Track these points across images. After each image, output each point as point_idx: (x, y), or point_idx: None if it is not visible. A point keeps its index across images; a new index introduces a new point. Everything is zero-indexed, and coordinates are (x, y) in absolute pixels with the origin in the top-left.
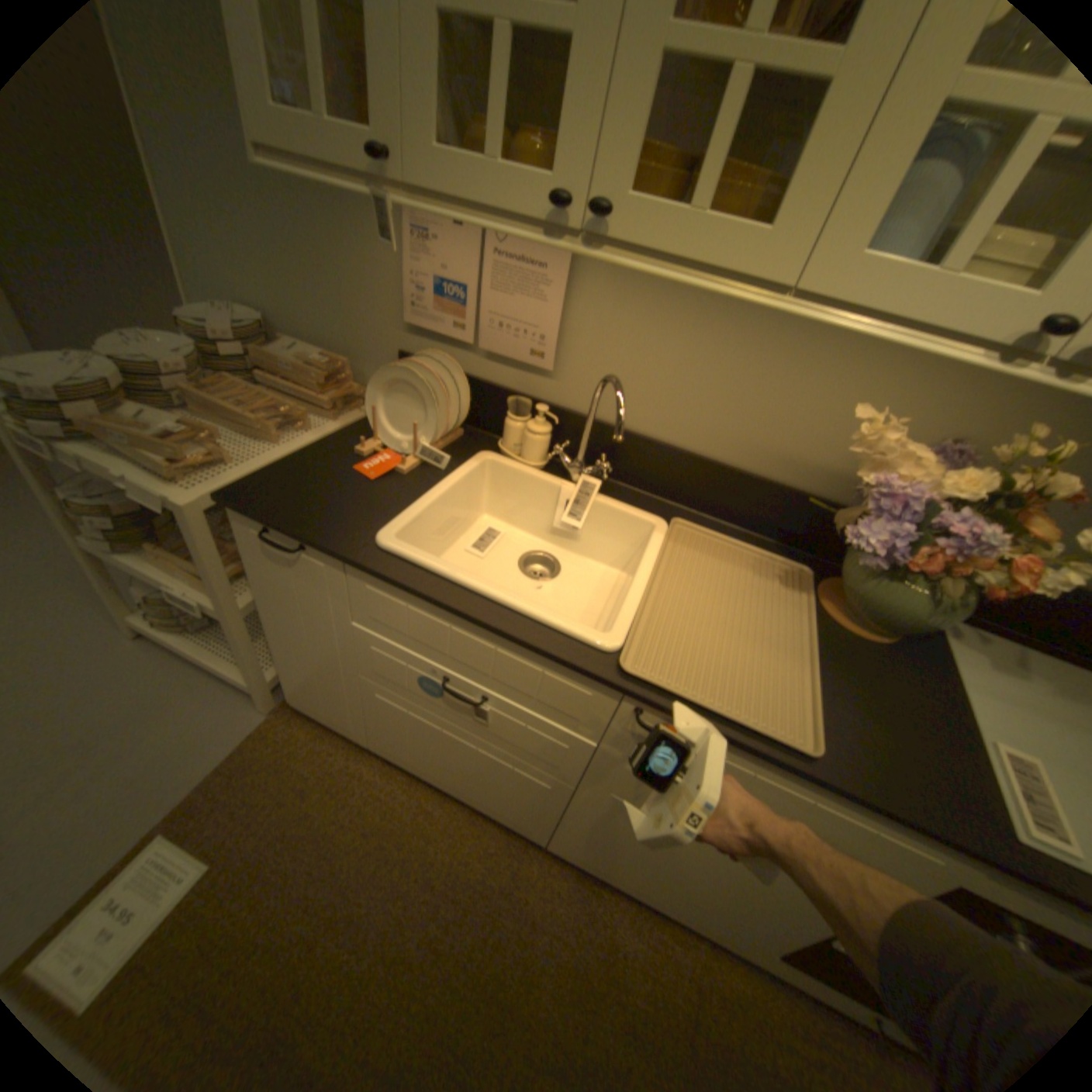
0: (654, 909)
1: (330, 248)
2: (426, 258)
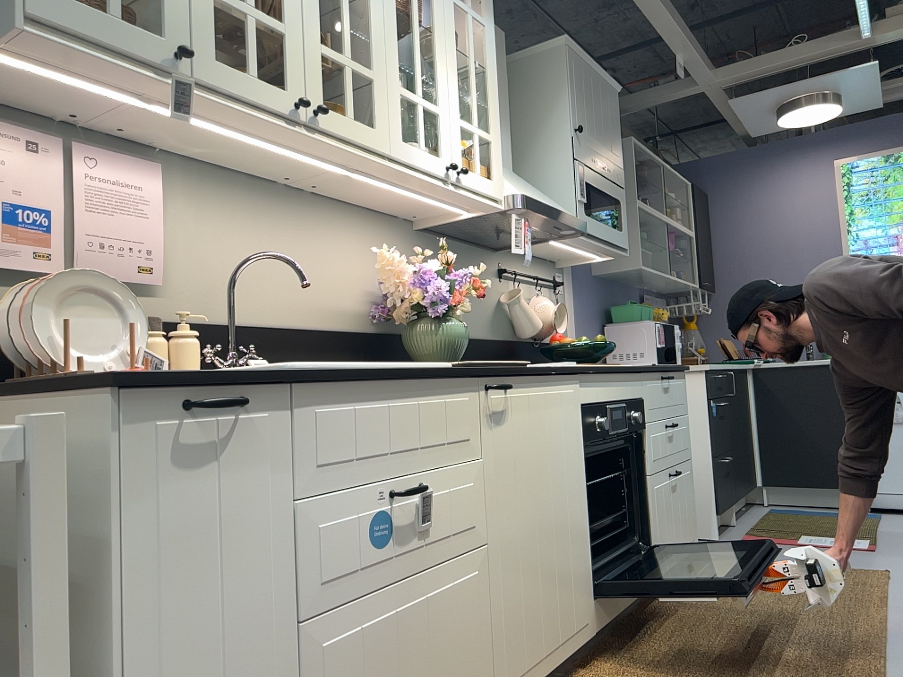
0: (555, 667)
1: None
2: None
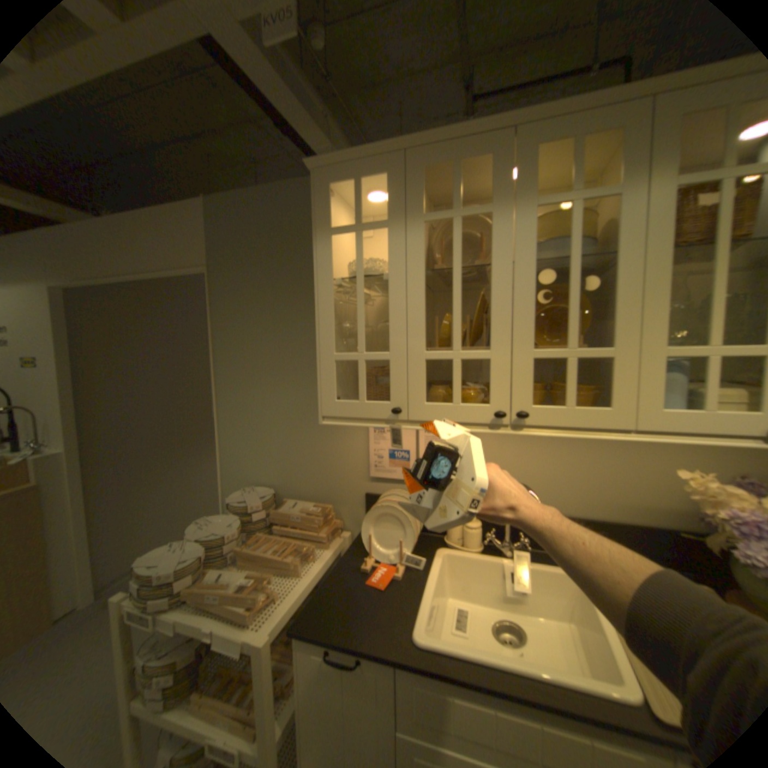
0: None
1: (322, 445)
2: (384, 441)
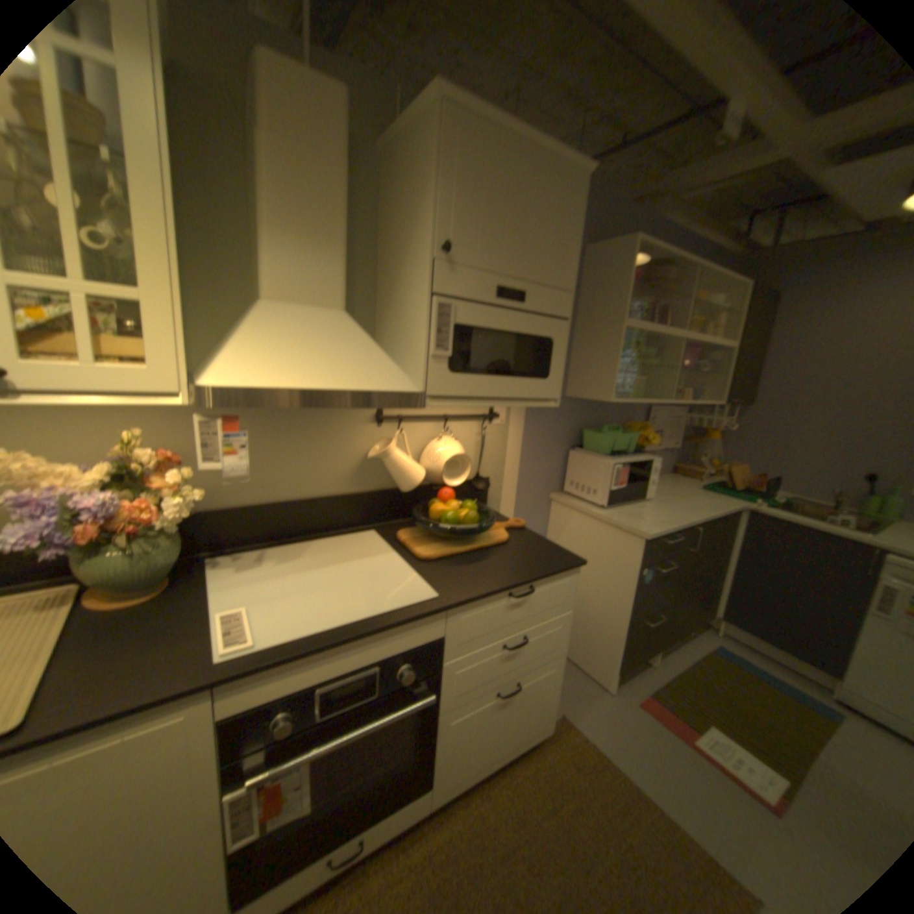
0: None
1: None
2: None
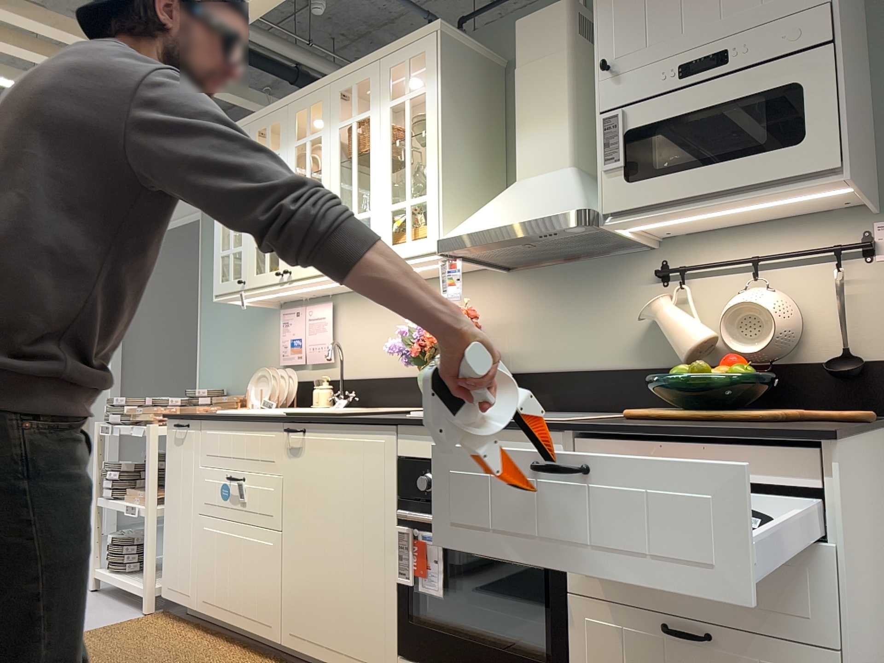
0: None
1: (257, 346)
2: (287, 333)
